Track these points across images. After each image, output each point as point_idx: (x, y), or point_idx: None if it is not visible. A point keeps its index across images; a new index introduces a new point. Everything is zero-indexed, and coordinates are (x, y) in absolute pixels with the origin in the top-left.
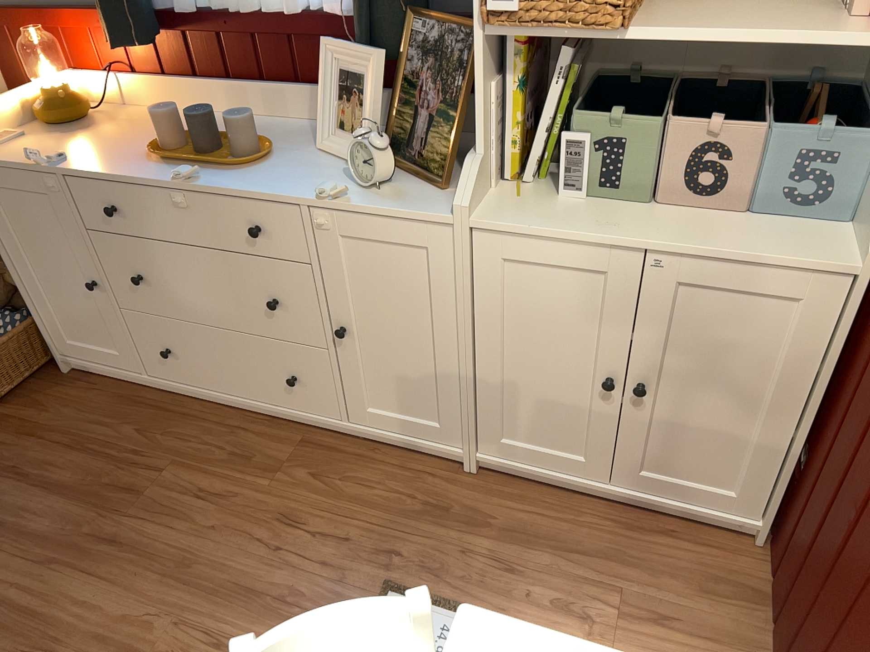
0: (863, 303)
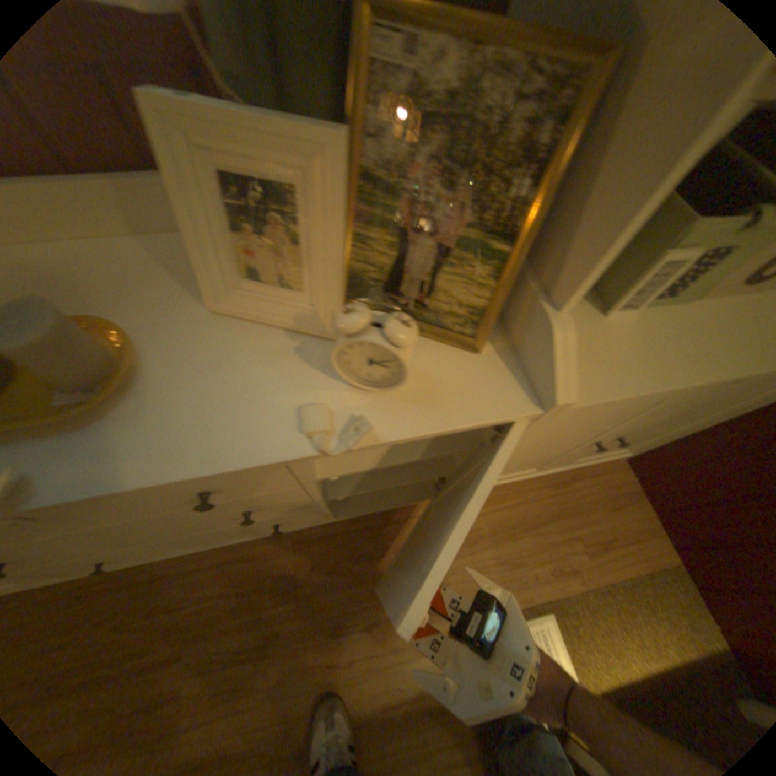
0: None
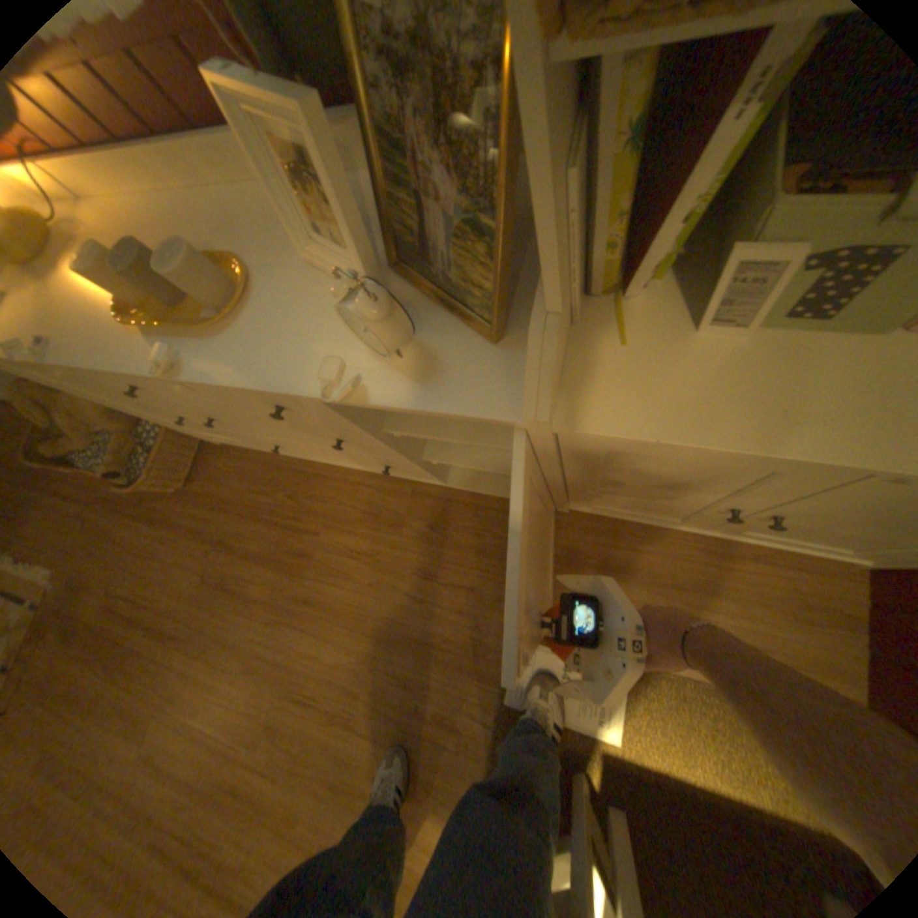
0: None
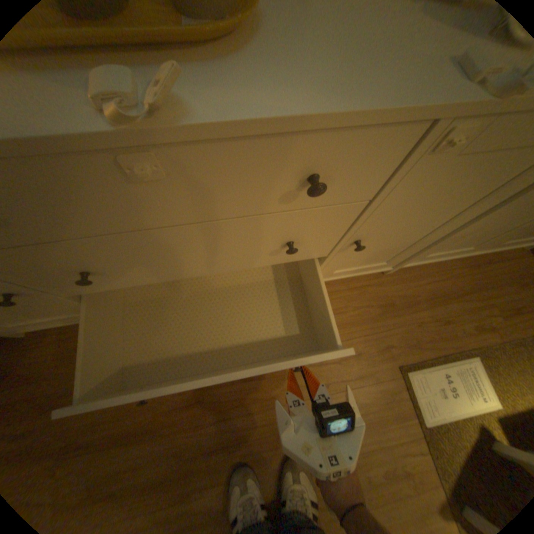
0: None
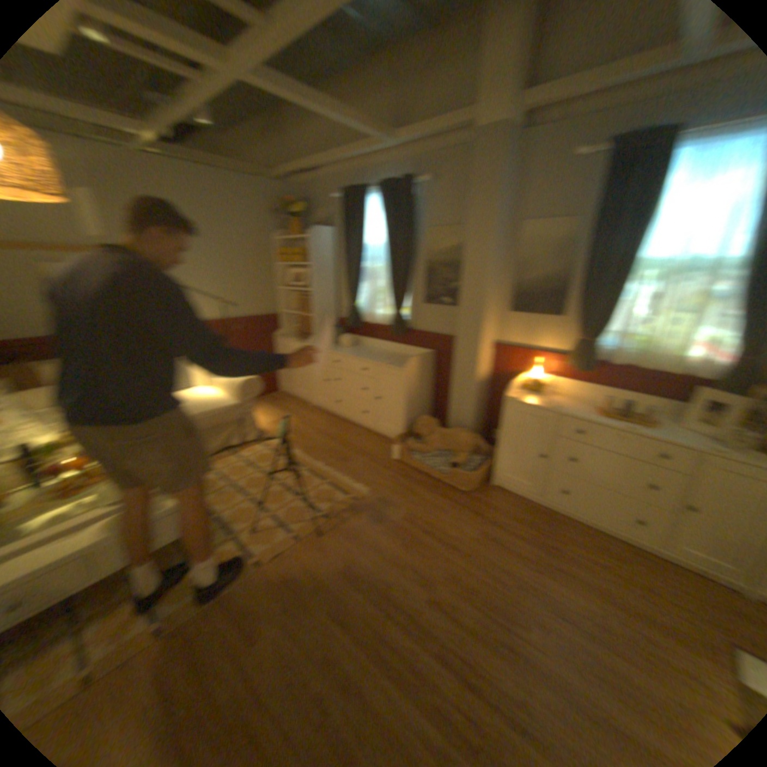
0: None
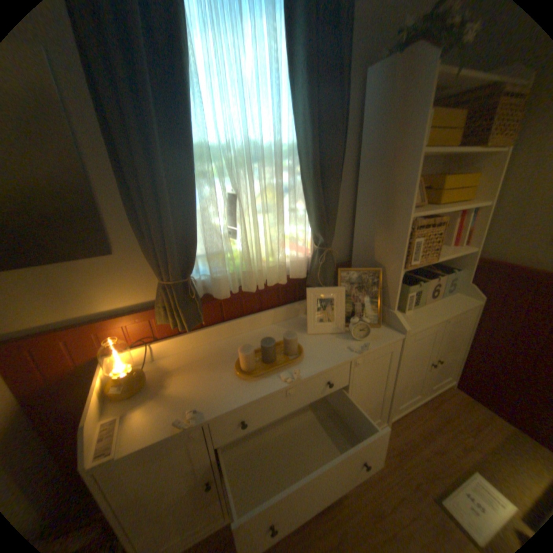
0: (485, 310)
